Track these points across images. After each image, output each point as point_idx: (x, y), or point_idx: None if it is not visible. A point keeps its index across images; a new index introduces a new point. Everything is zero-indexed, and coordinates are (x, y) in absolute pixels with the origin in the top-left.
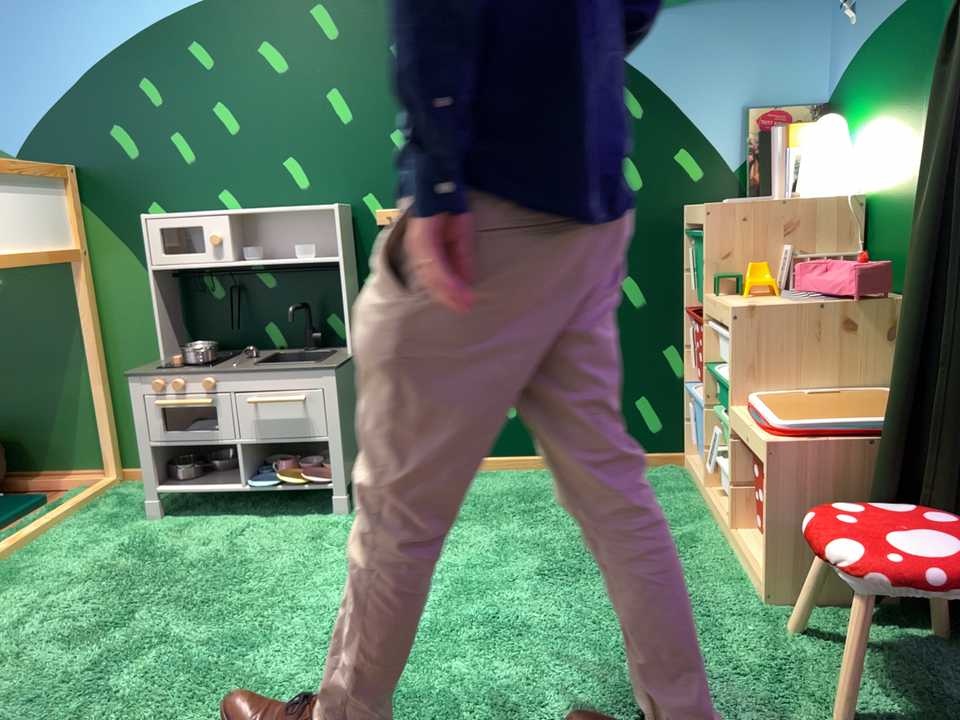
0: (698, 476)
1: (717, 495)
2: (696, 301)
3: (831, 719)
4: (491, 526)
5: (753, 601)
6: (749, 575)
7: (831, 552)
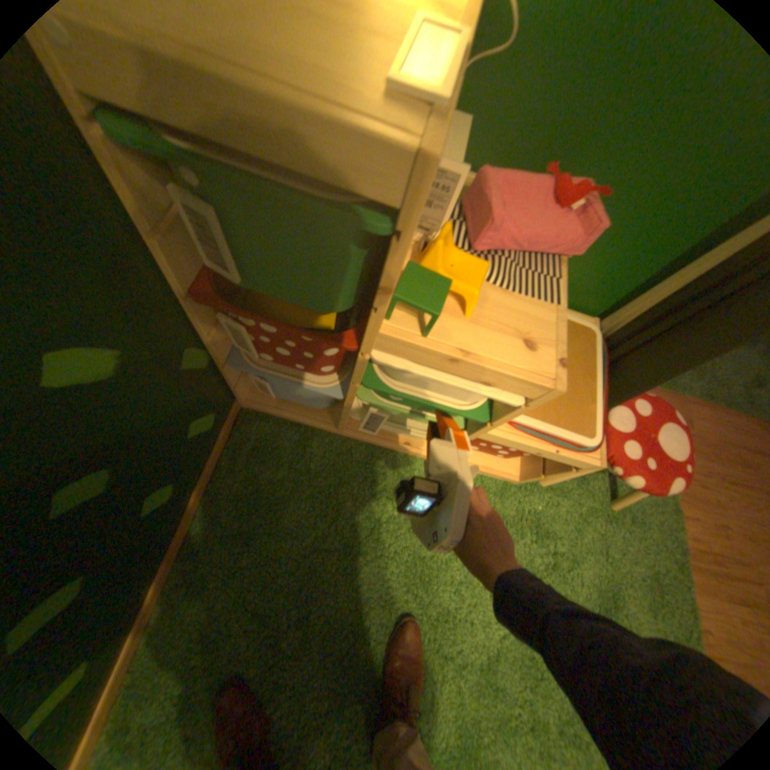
0: (305, 418)
1: (362, 429)
2: (322, 326)
3: (610, 511)
4: (324, 703)
5: (508, 488)
6: (481, 474)
7: (675, 497)
